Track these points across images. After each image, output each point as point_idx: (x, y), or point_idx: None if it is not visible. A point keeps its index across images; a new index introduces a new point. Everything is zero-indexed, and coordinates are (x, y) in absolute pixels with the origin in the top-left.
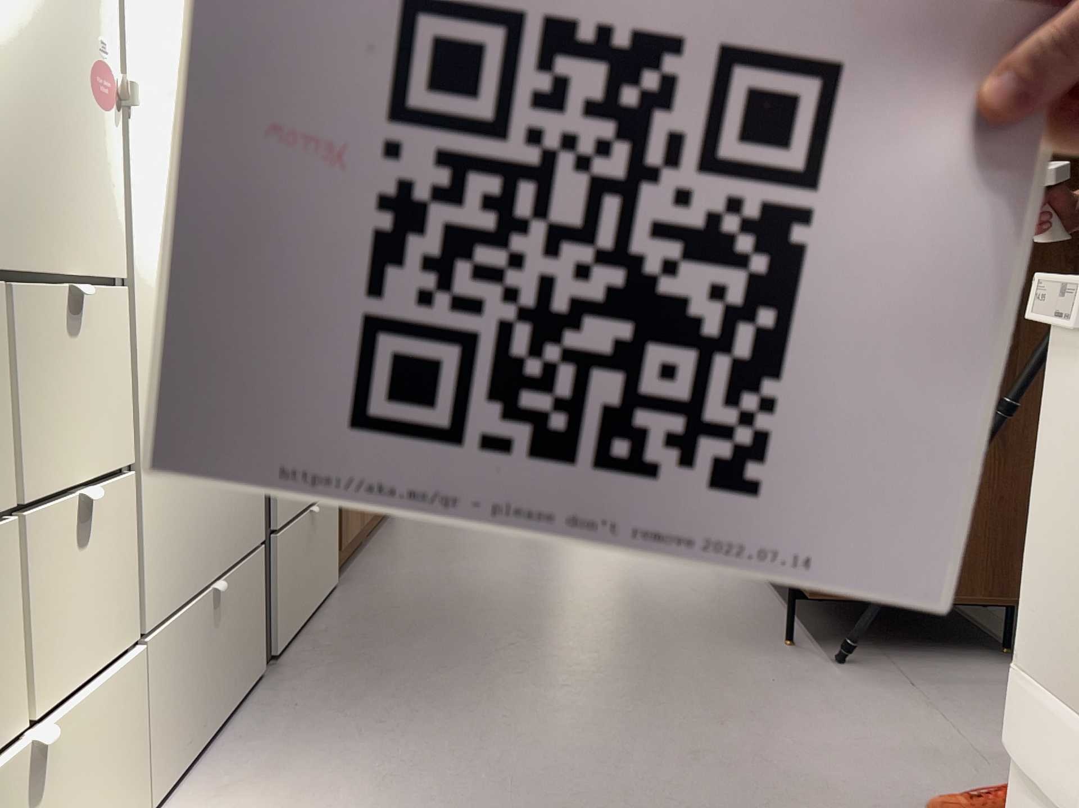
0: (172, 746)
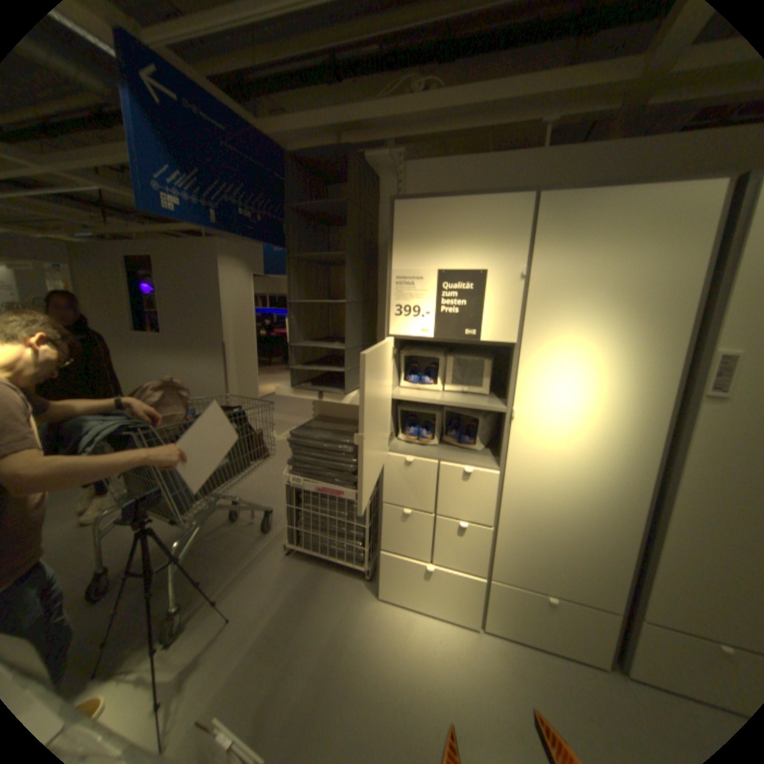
0: (506, 625)
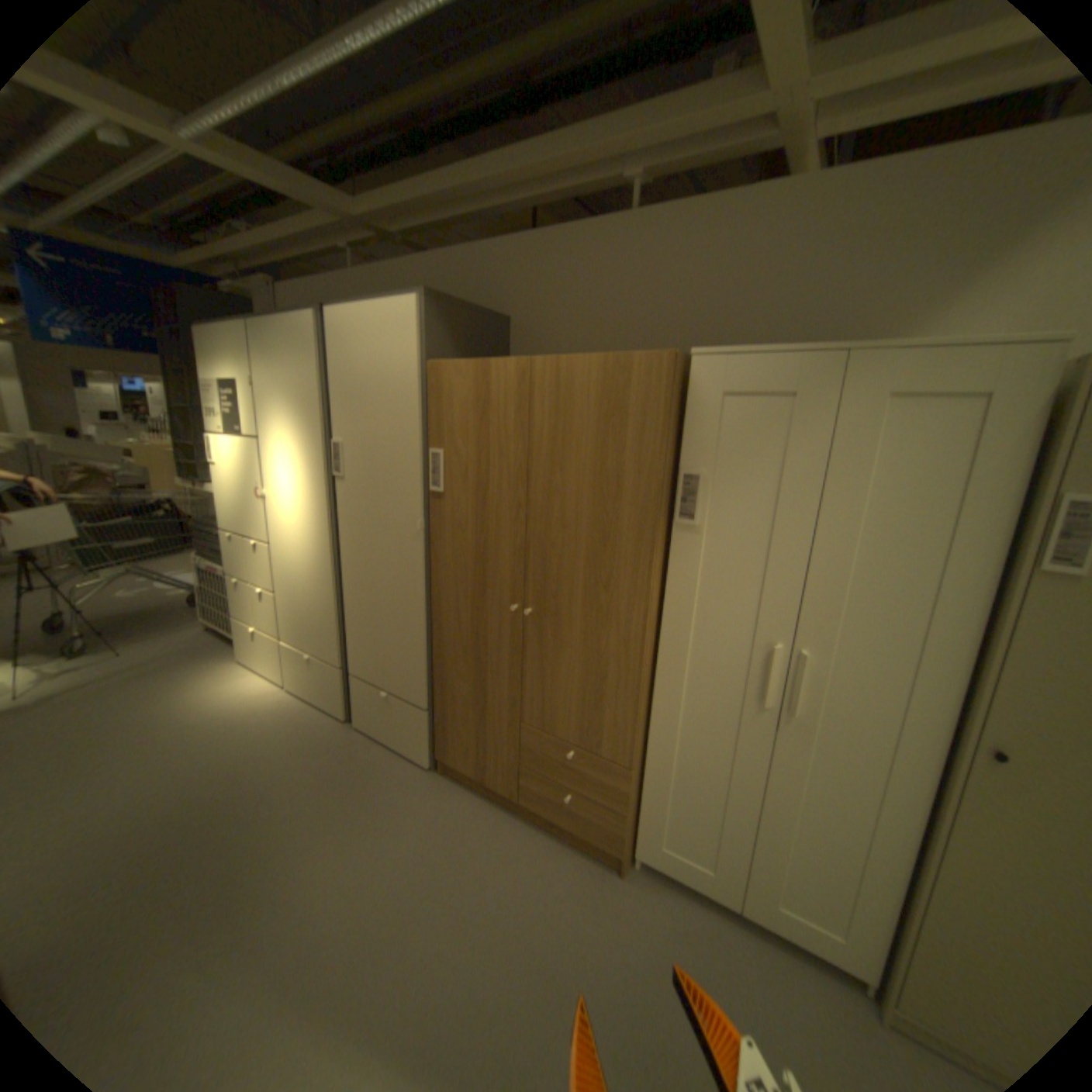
0: (292, 681)
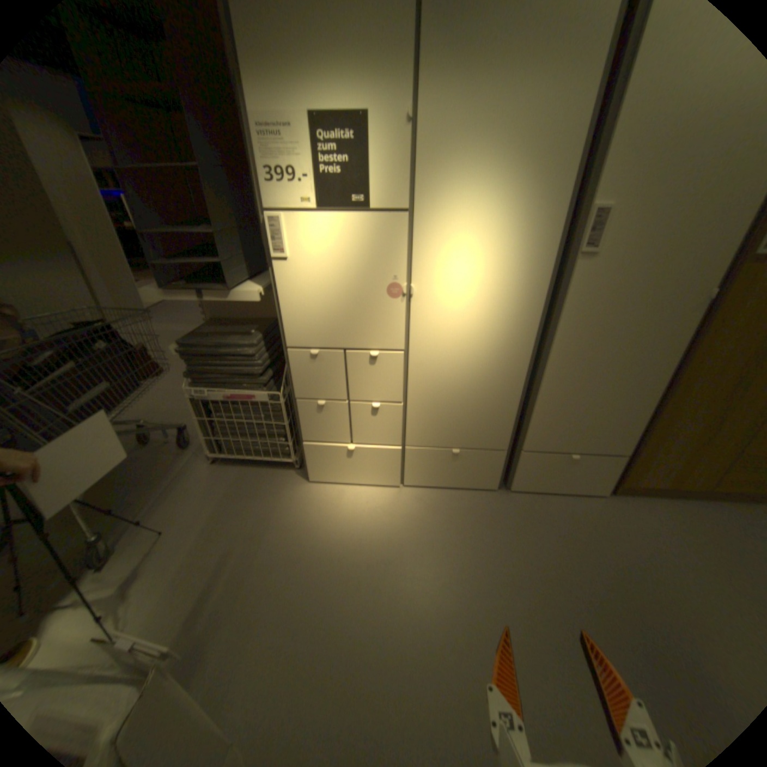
0: (420, 477)
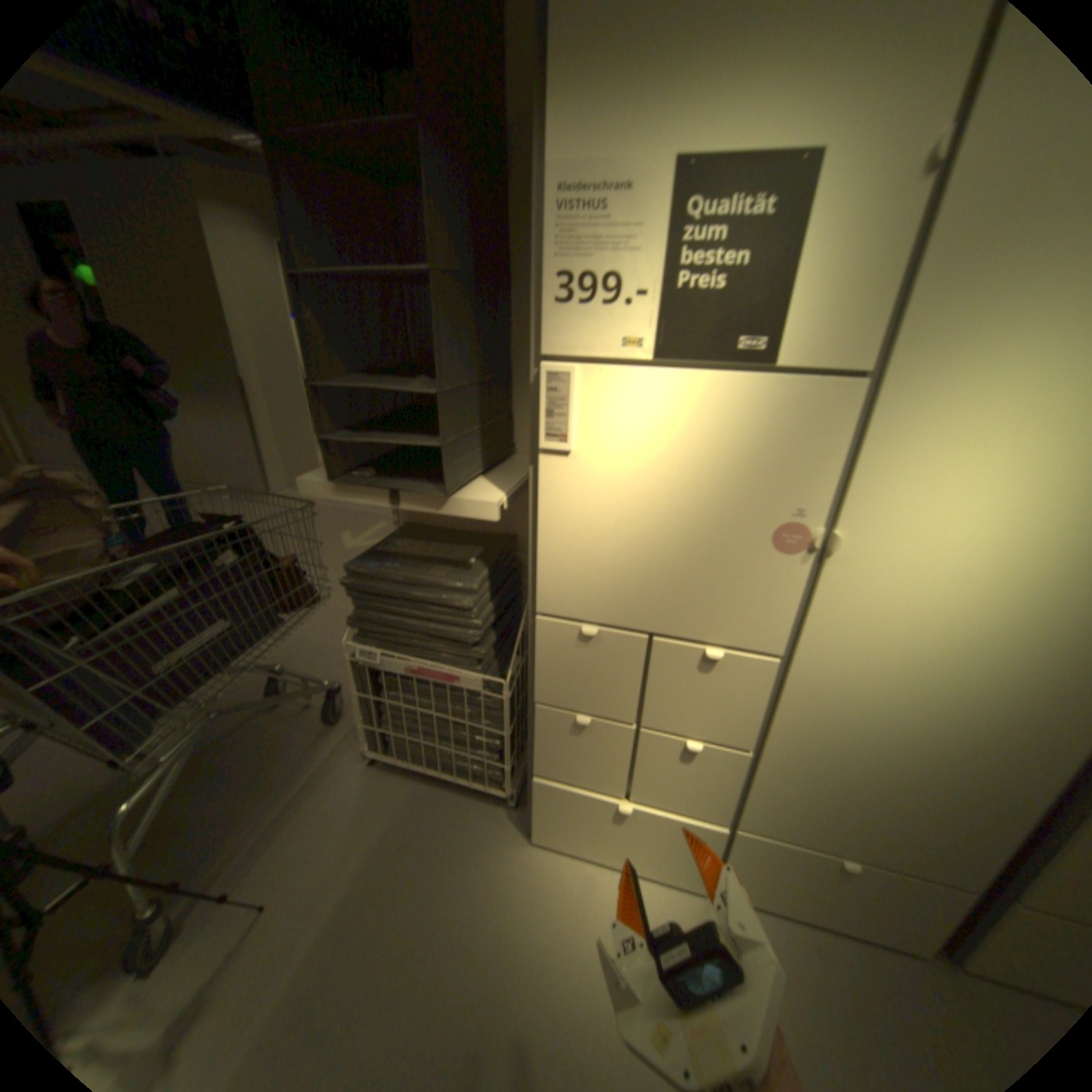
0: (756, 892)
